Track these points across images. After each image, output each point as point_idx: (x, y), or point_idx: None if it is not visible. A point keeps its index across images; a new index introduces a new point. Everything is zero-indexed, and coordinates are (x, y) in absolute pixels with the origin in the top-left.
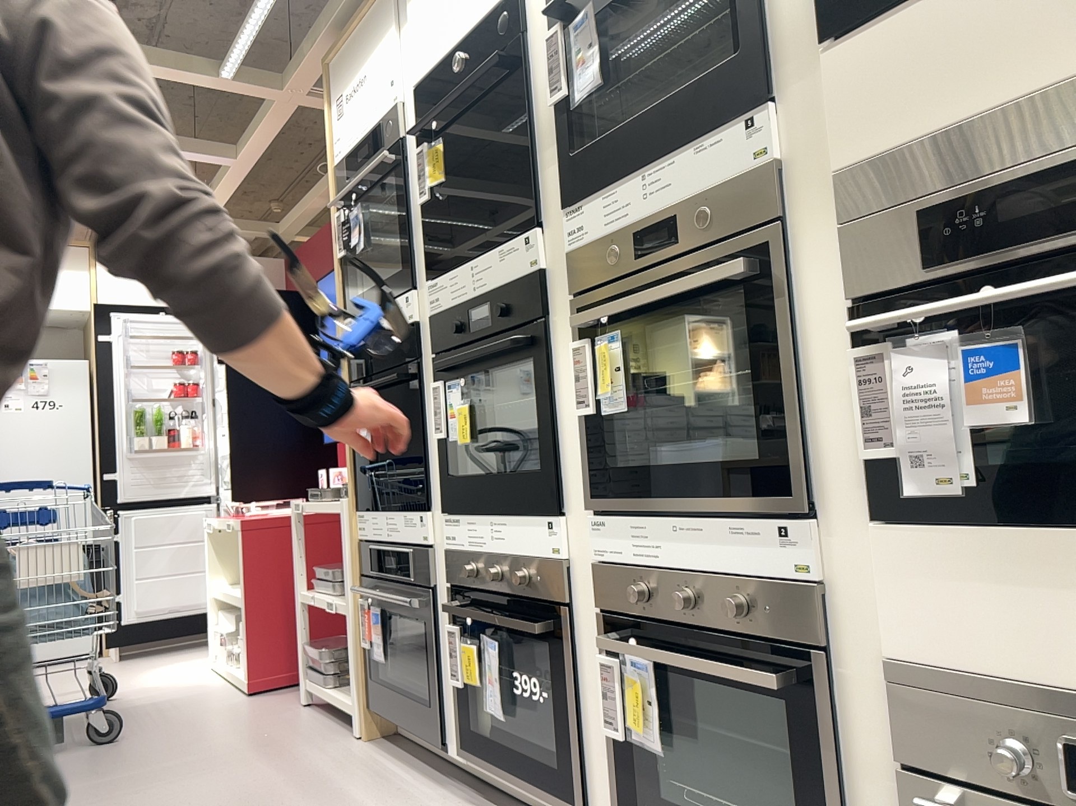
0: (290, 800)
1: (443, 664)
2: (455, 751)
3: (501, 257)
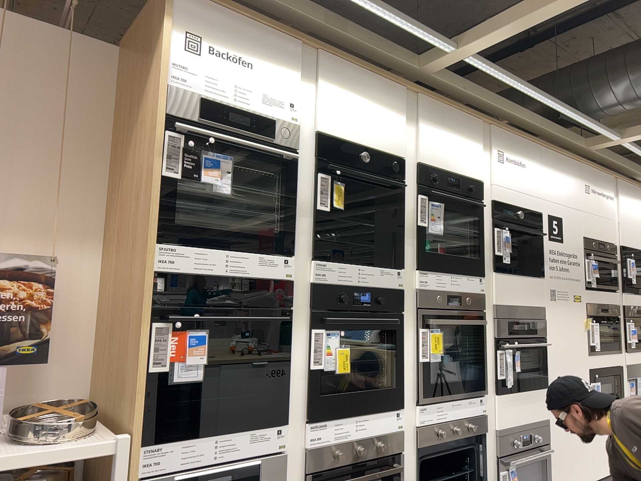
0: None
1: None
2: None
3: (380, 273)
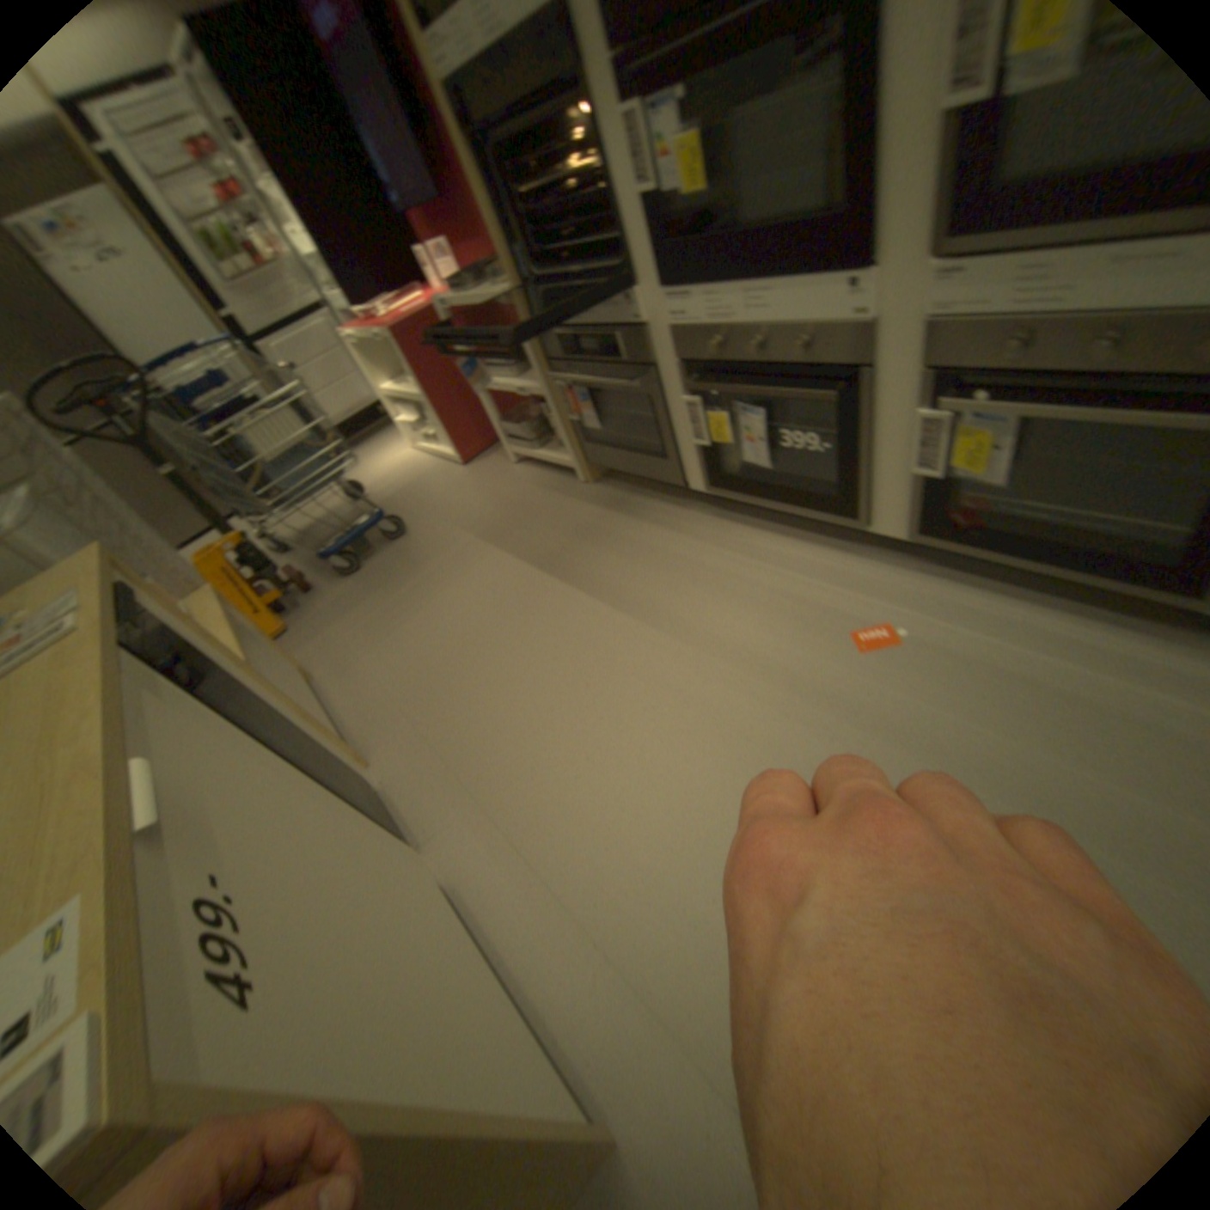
0: (580, 549)
1: (673, 424)
2: (696, 484)
3: None
